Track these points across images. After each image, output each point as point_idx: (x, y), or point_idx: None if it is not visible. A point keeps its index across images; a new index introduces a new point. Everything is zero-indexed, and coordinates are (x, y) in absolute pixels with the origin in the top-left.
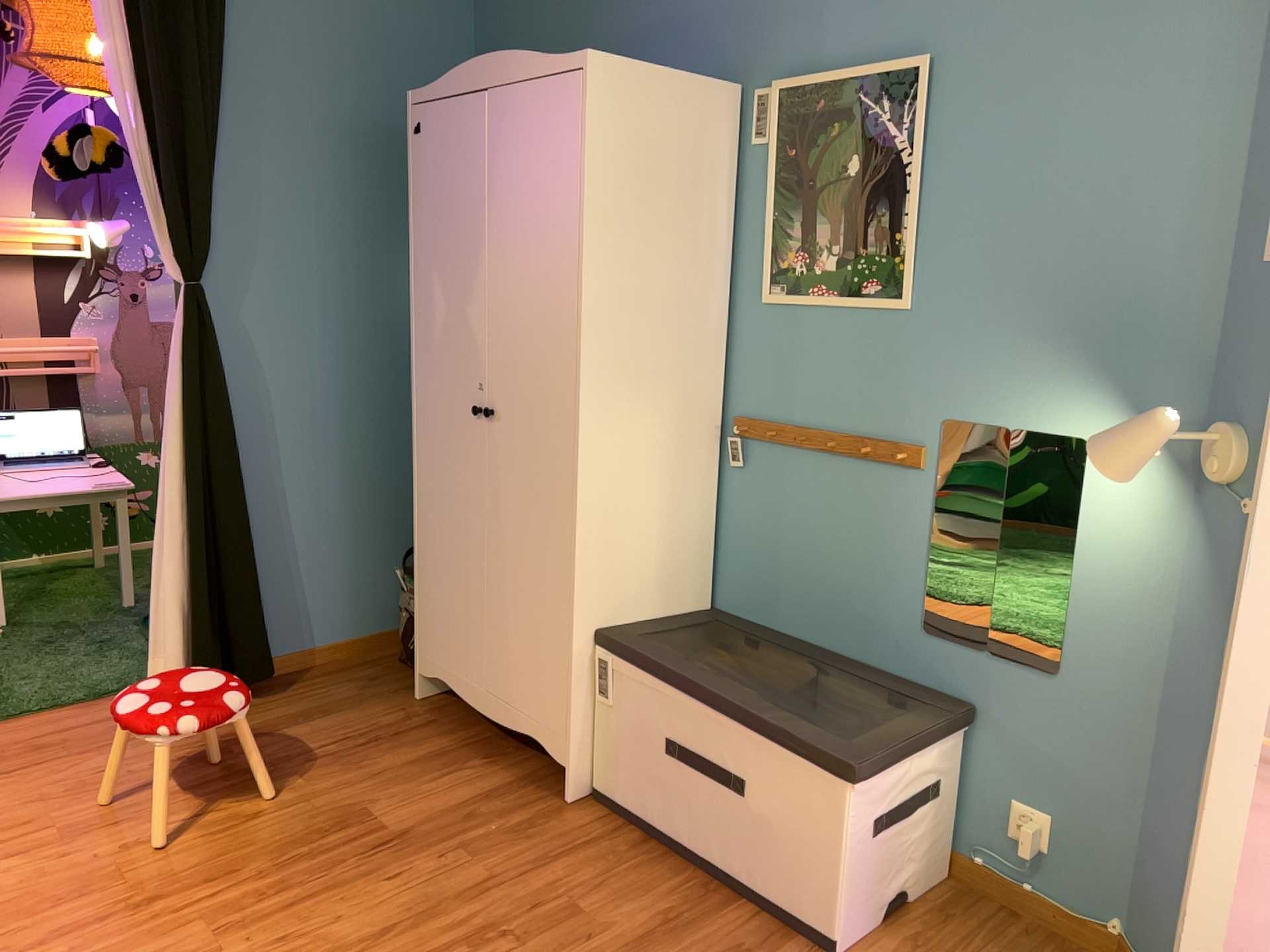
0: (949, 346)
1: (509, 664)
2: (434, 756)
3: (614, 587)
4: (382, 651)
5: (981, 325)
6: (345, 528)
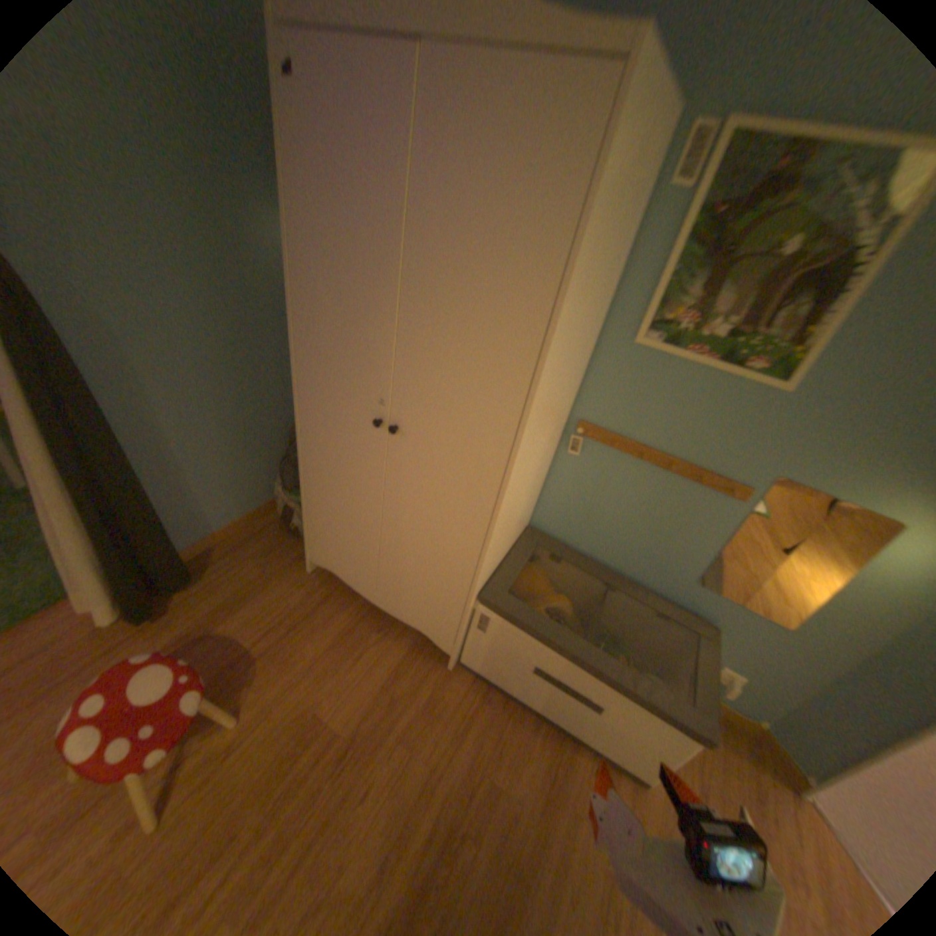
0: (817, 430)
1: (398, 582)
2: (345, 637)
3: (497, 559)
4: (266, 519)
5: (860, 424)
6: (226, 451)
